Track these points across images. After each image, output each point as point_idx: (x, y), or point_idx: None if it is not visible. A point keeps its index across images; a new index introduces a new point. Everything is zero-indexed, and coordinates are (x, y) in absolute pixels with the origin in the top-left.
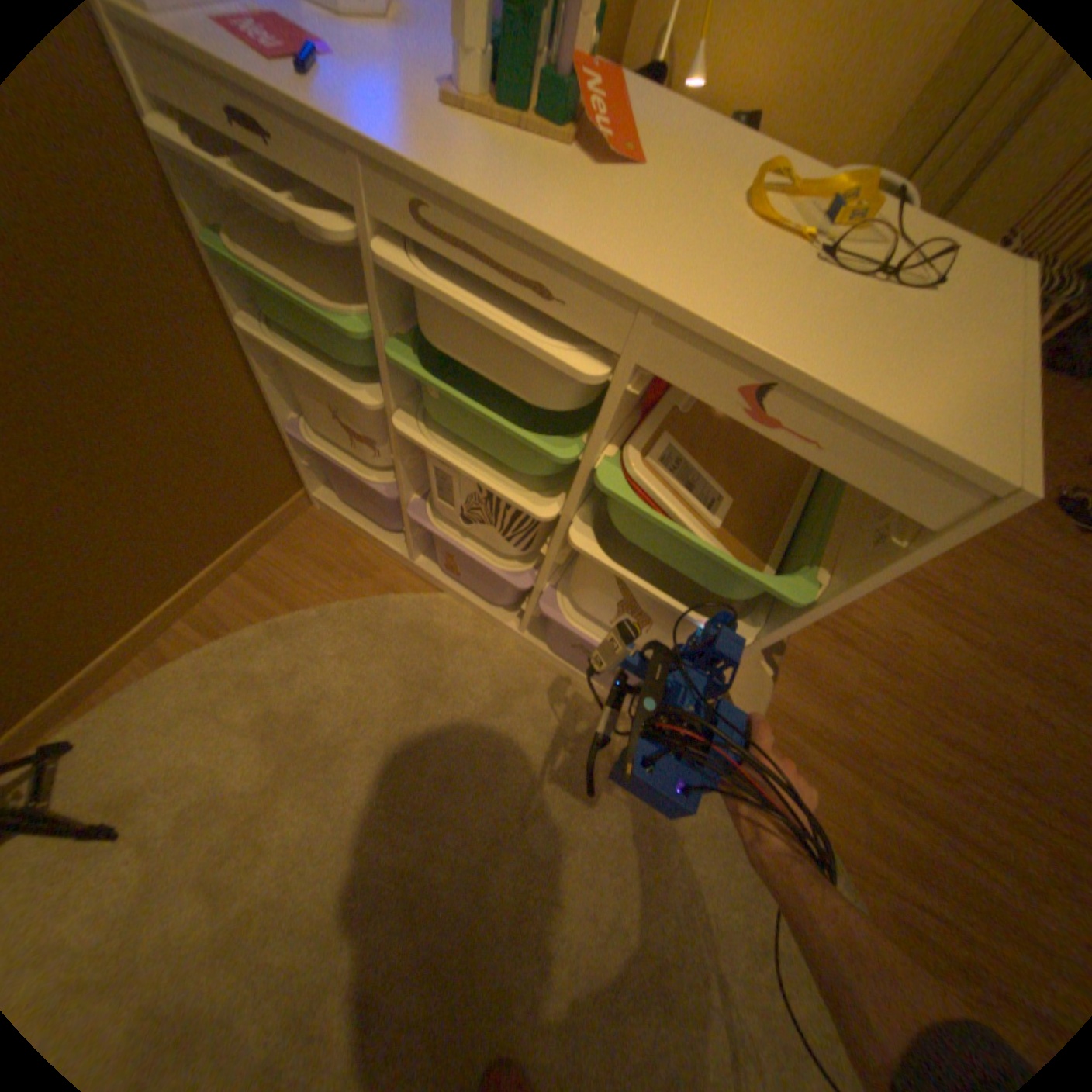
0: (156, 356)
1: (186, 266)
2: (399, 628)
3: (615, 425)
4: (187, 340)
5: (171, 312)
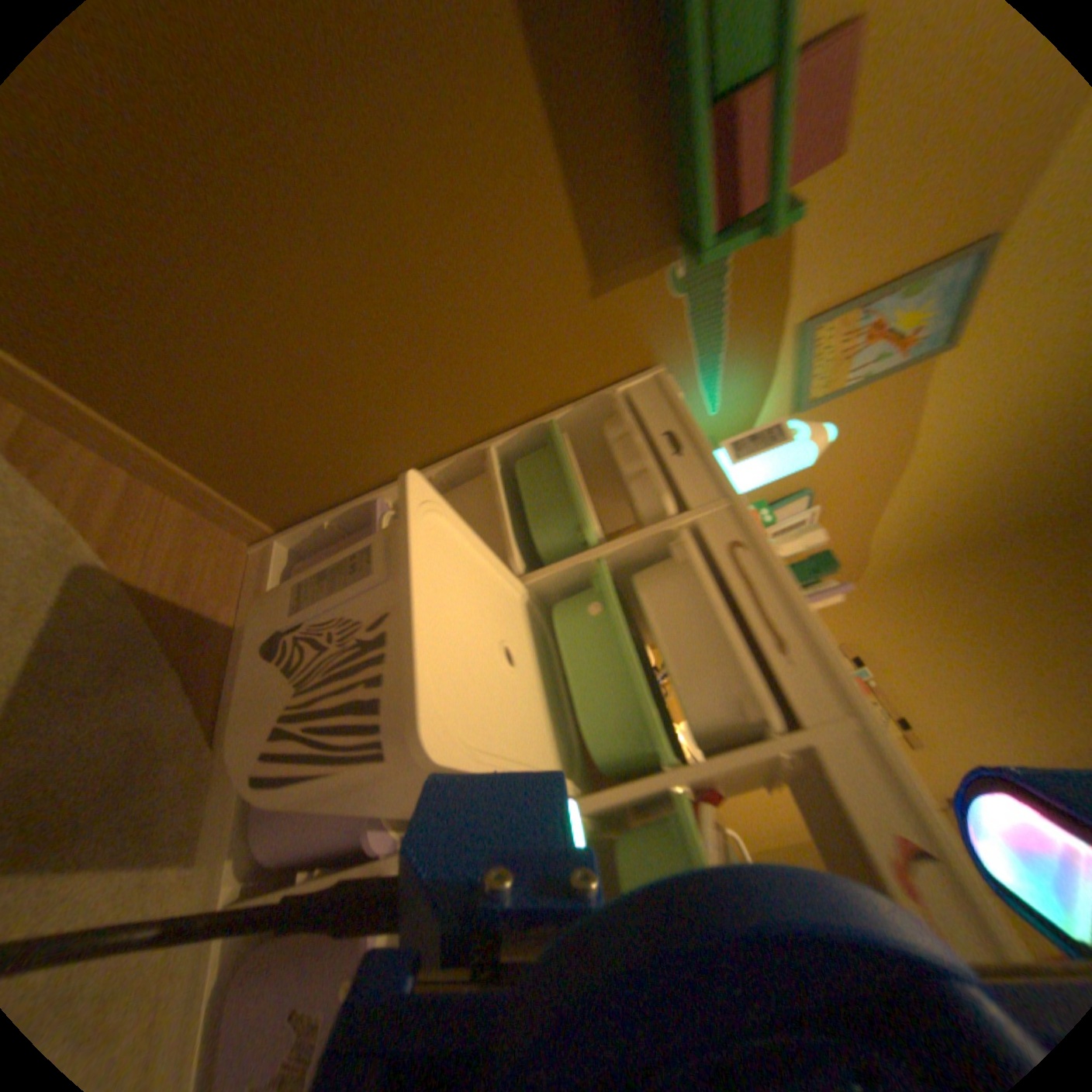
0: (445, 401)
1: (518, 420)
2: (131, 728)
3: (711, 785)
4: (459, 422)
5: (483, 411)
